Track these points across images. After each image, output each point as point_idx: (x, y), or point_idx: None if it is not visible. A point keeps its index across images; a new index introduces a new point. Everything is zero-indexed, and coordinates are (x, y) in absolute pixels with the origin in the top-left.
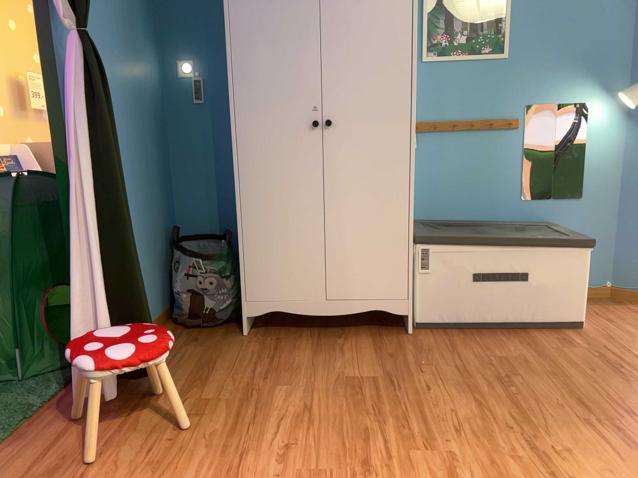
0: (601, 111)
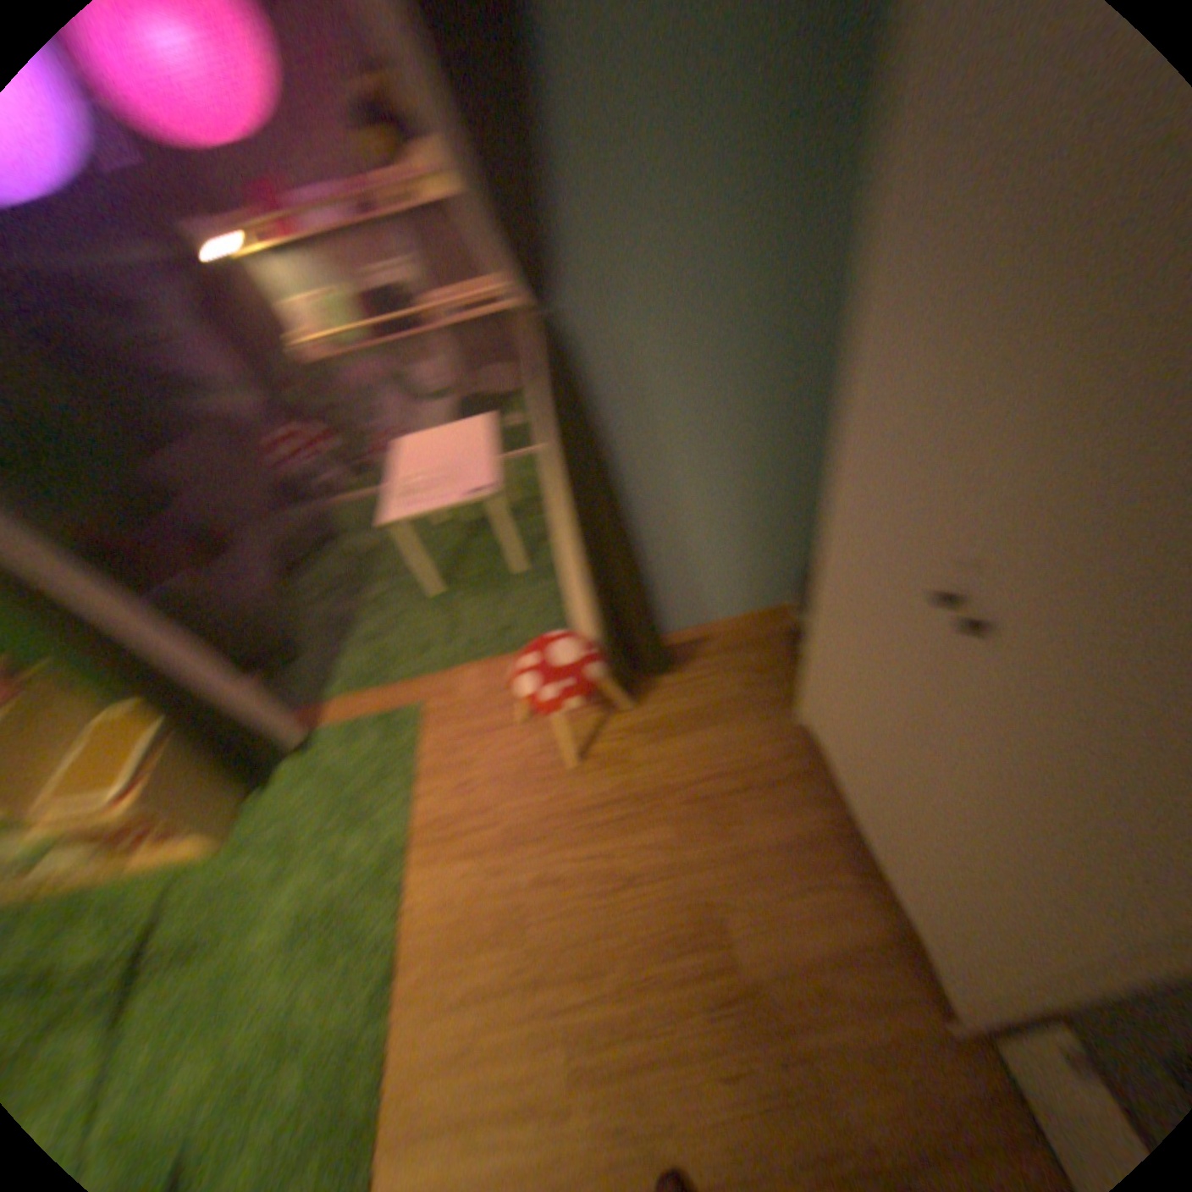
0: None
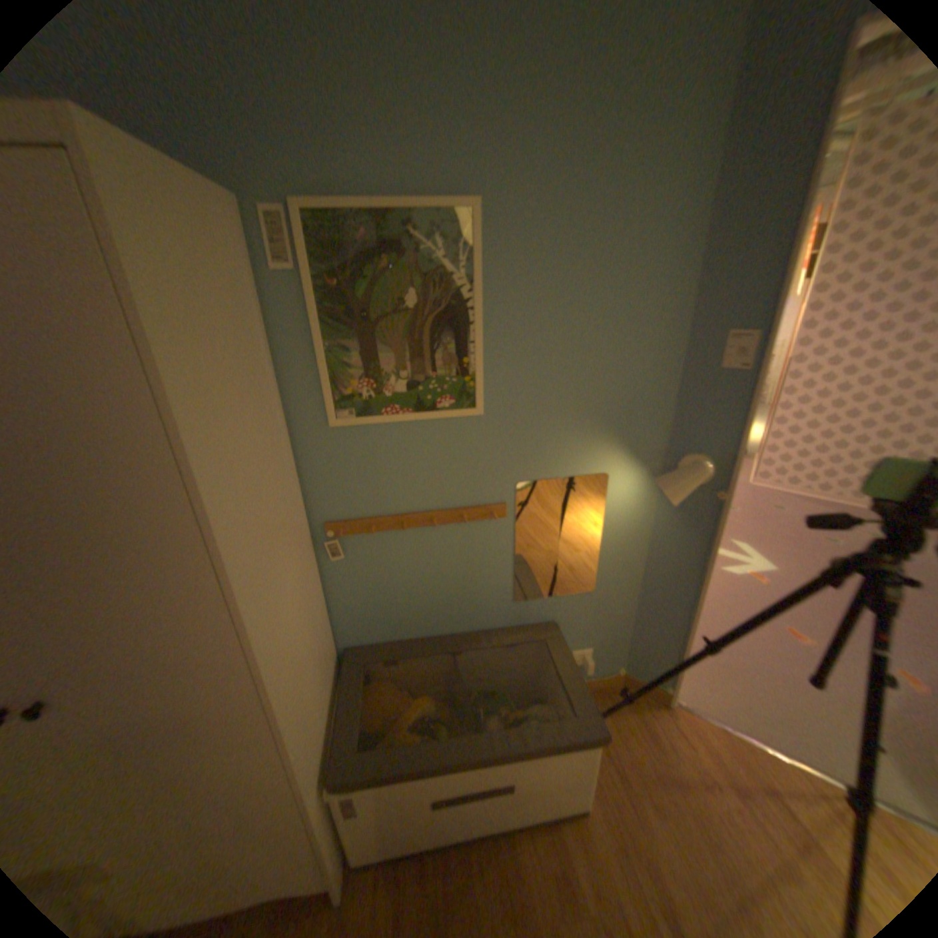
0: (625, 482)
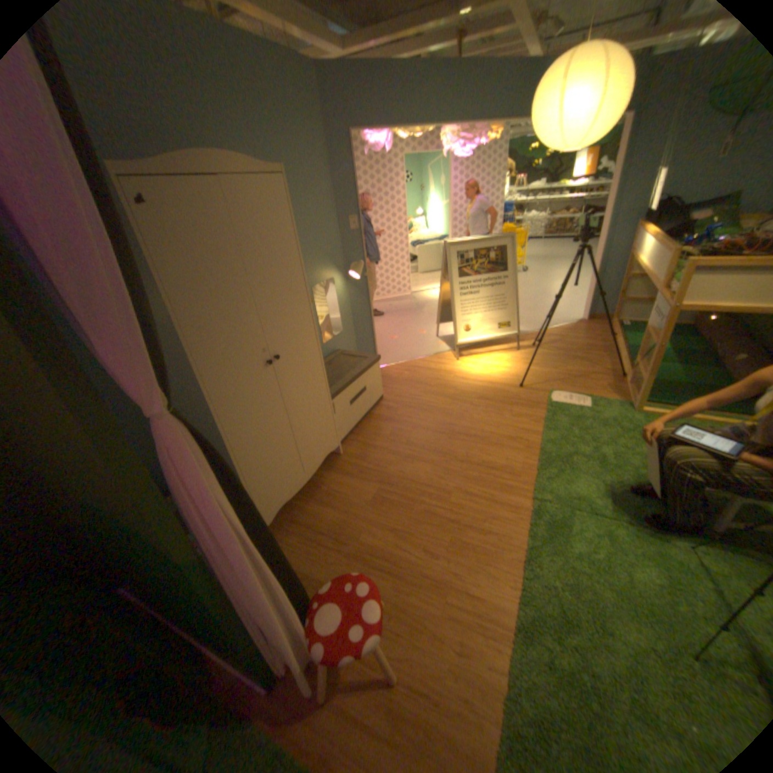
0: (337, 280)
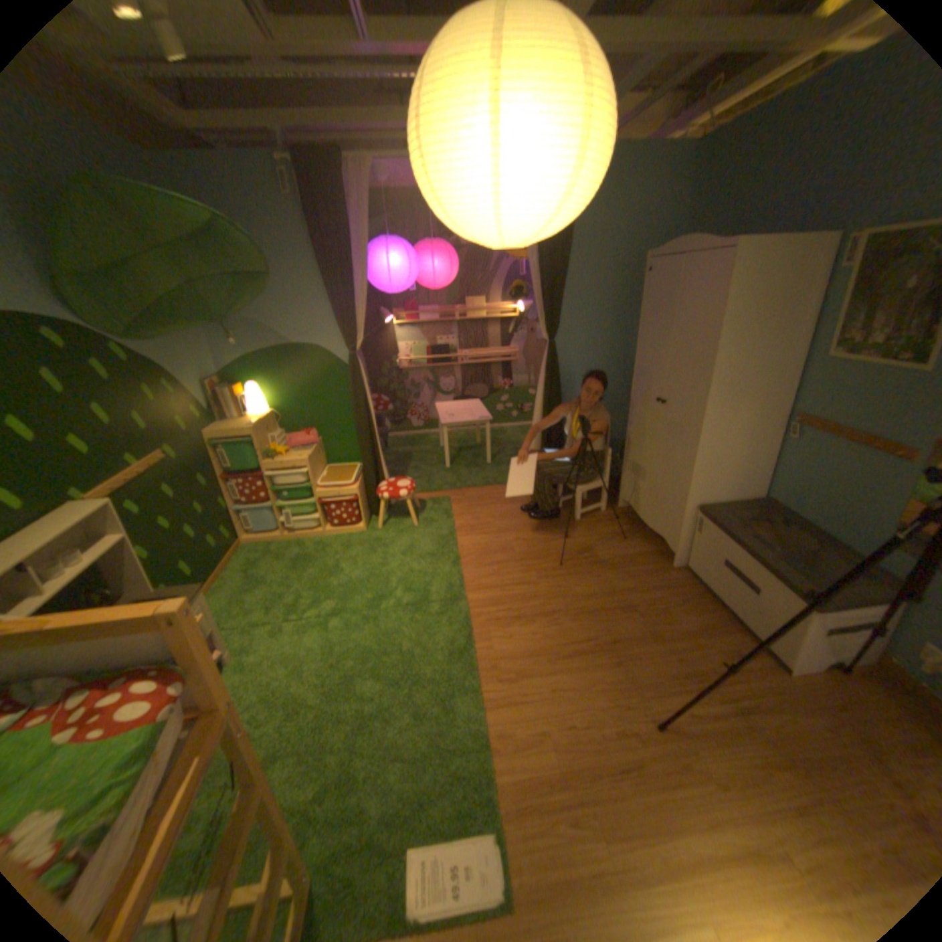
0: None
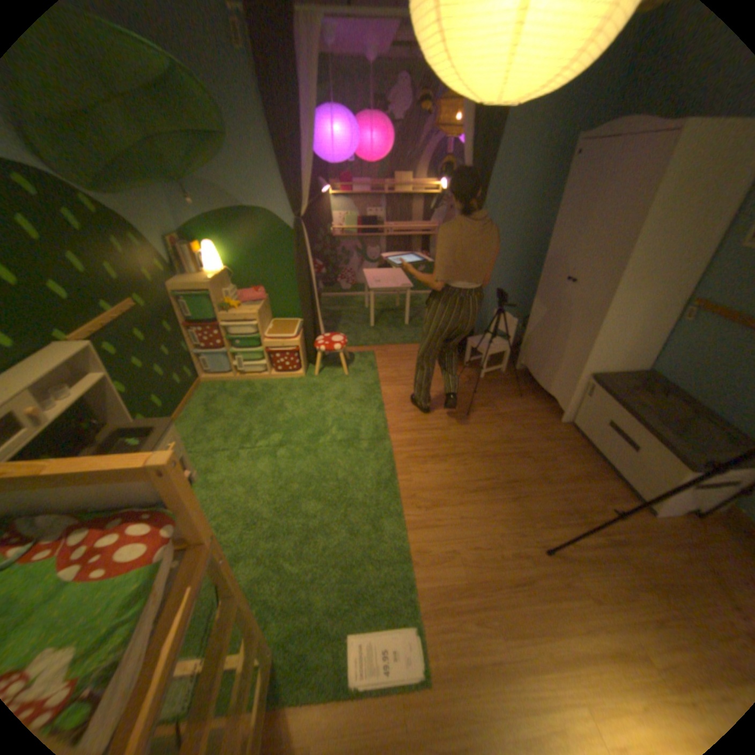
0: None
